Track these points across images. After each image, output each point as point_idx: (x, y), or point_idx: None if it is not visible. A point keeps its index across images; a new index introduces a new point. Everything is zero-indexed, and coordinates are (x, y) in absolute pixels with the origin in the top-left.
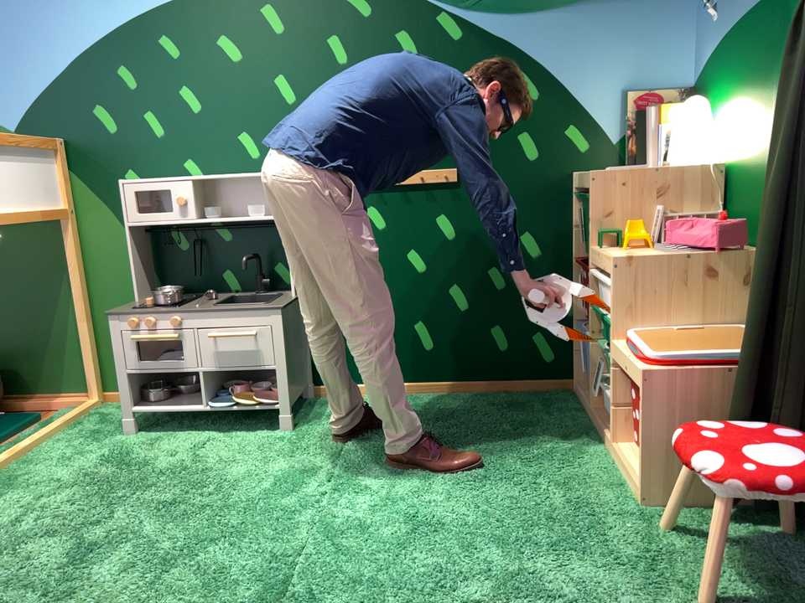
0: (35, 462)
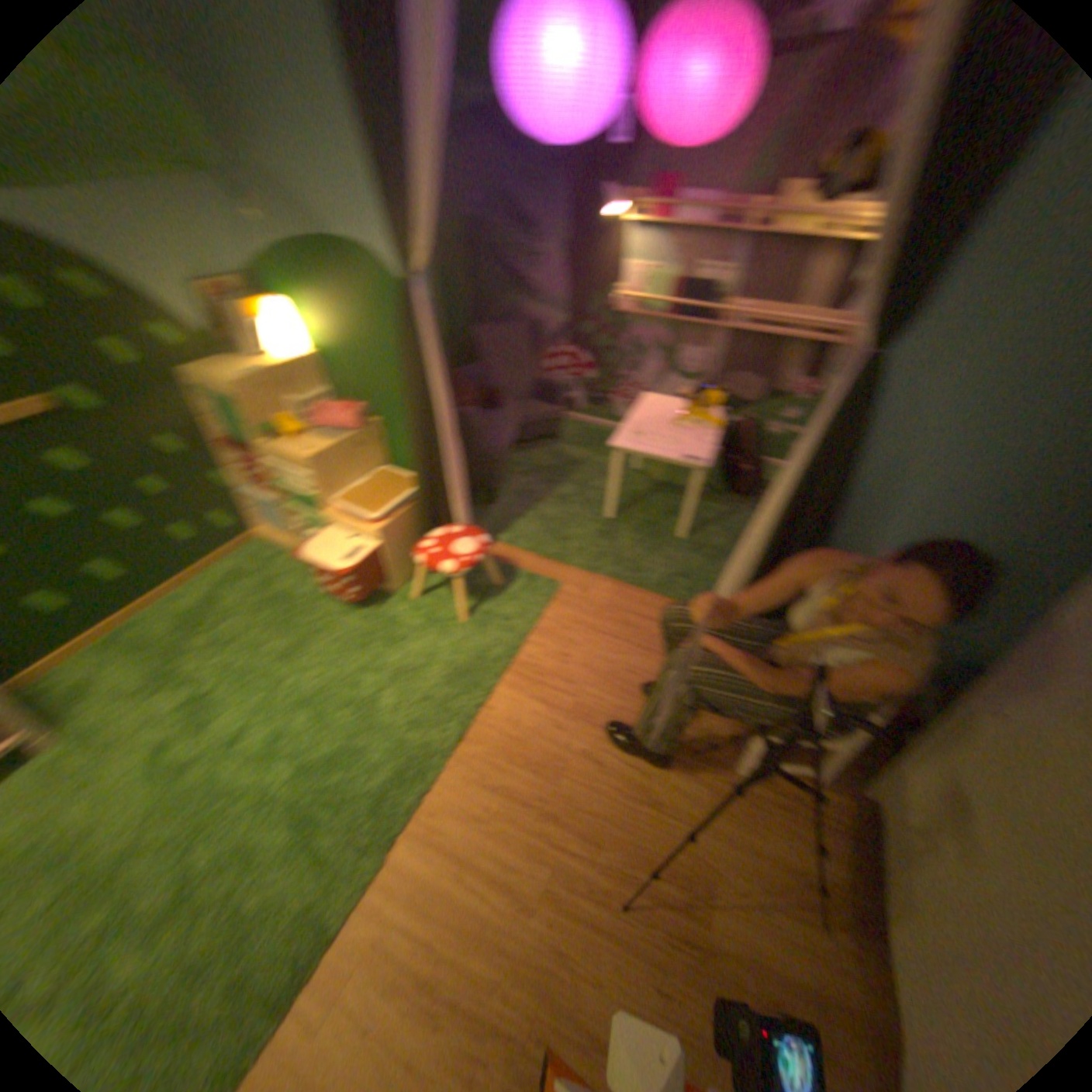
0: None
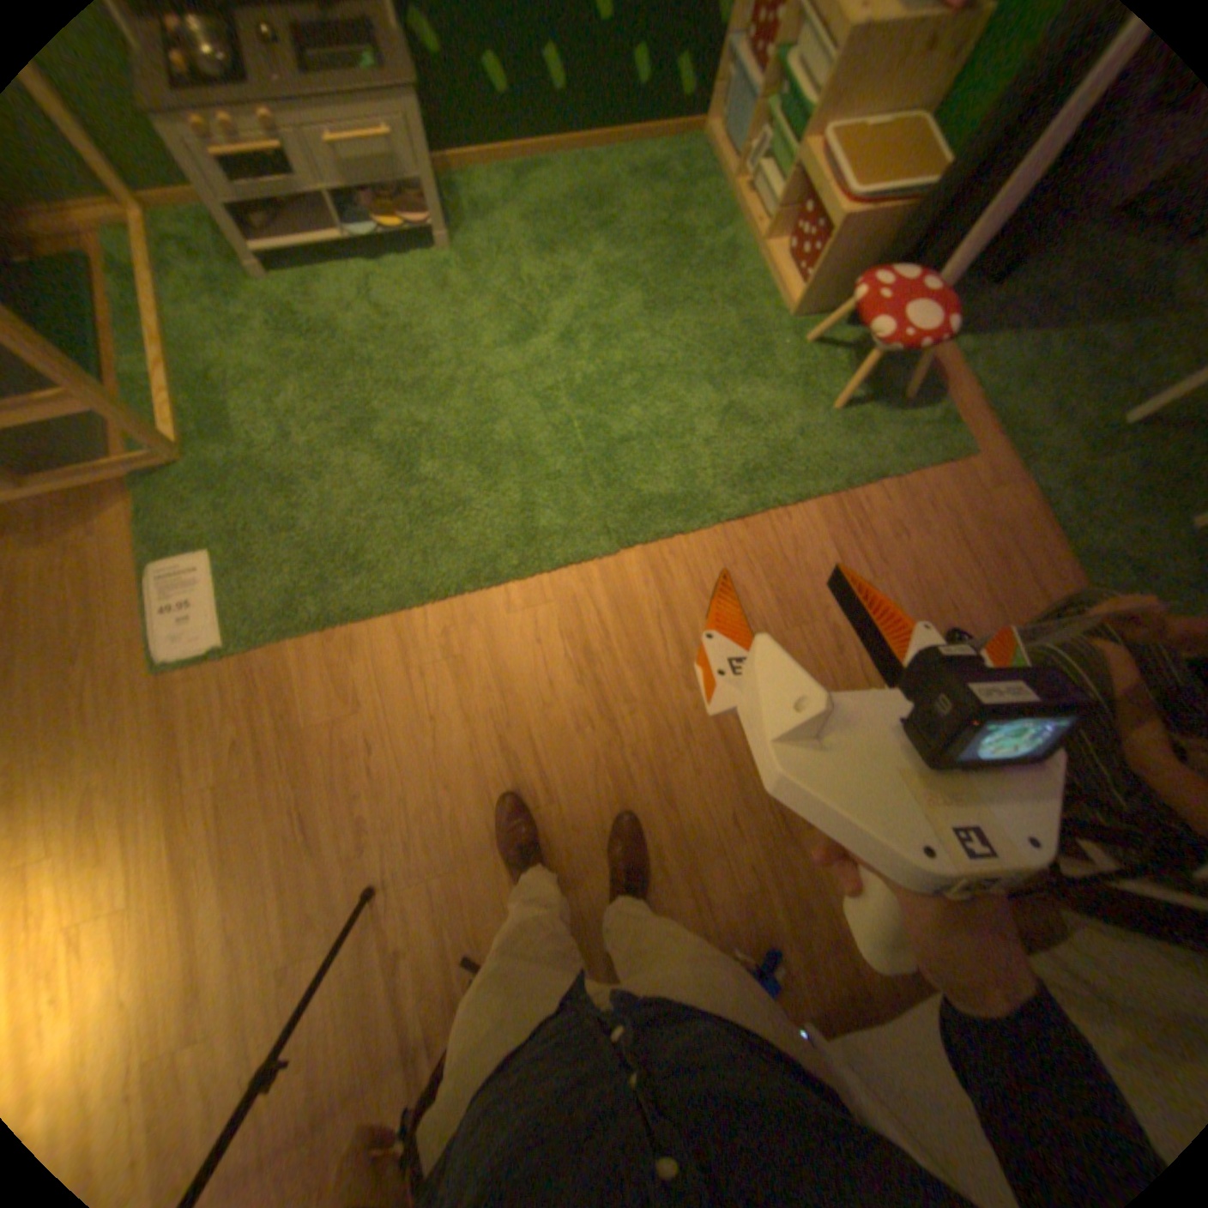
0: (196, 346)
